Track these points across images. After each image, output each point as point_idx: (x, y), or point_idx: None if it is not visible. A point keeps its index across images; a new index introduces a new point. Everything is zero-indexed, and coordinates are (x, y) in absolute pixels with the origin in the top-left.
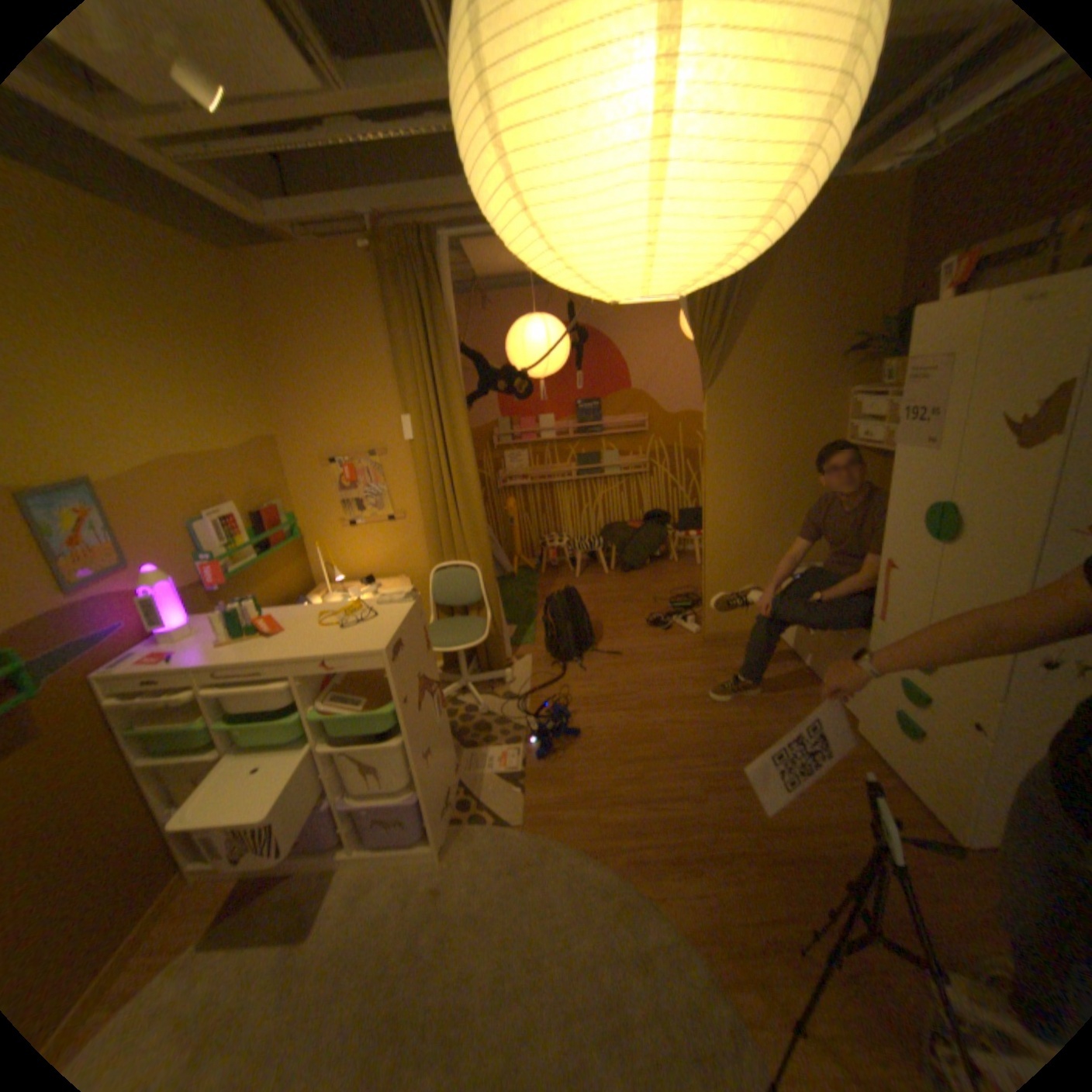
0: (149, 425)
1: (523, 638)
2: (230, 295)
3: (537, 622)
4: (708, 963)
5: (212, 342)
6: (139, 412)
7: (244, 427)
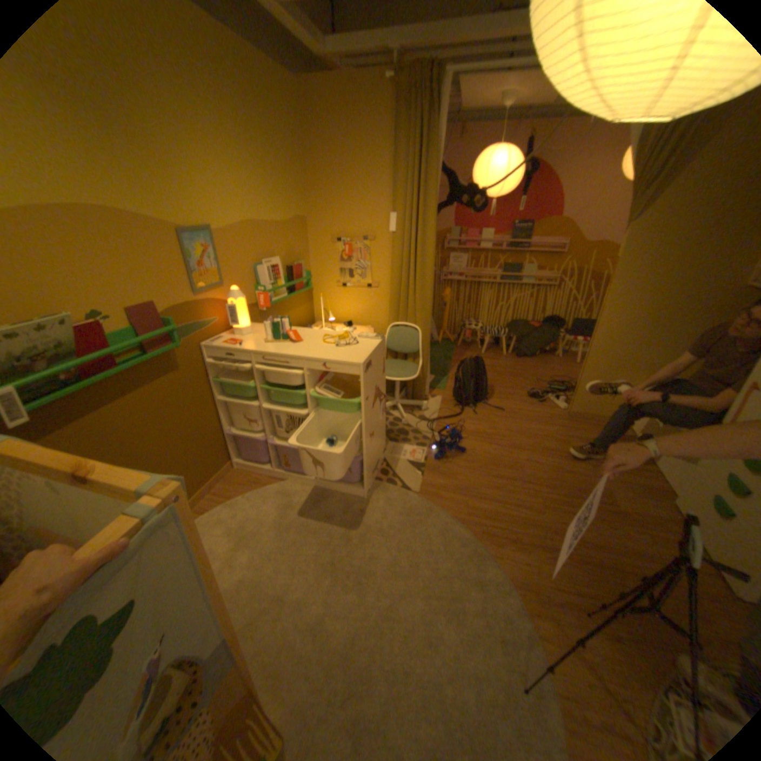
0: (241, 197)
1: (437, 385)
2: (294, 110)
3: (448, 377)
4: (522, 599)
5: (280, 144)
6: (237, 187)
7: (290, 207)
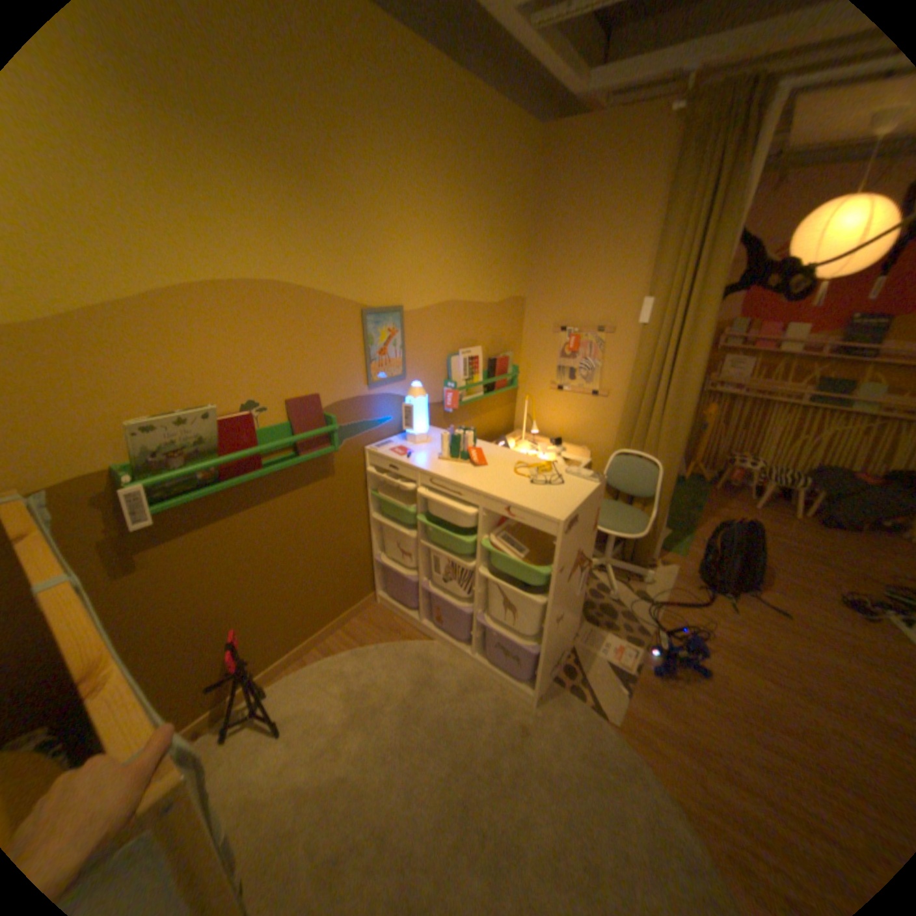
0: (447, 272)
1: (675, 546)
2: (534, 165)
3: (695, 536)
4: None
5: (508, 208)
6: (445, 260)
7: (507, 285)
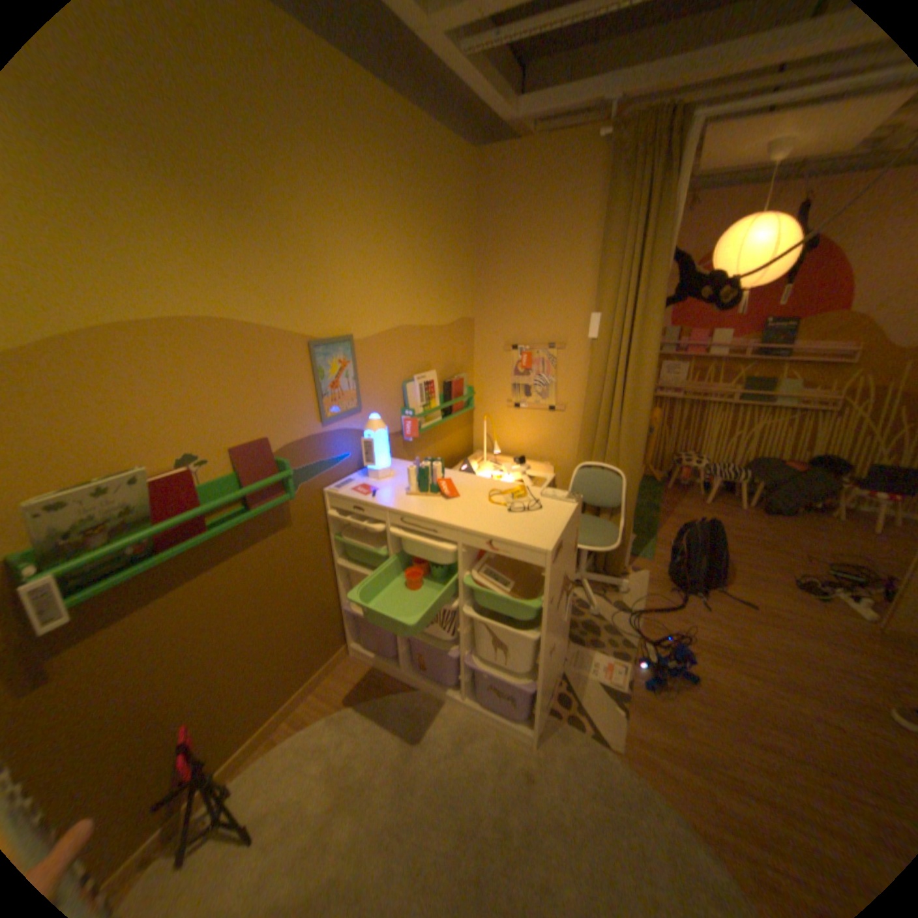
0: (396, 297)
1: (642, 551)
2: (471, 188)
3: (658, 538)
4: None
5: (450, 230)
6: (392, 285)
7: (455, 307)
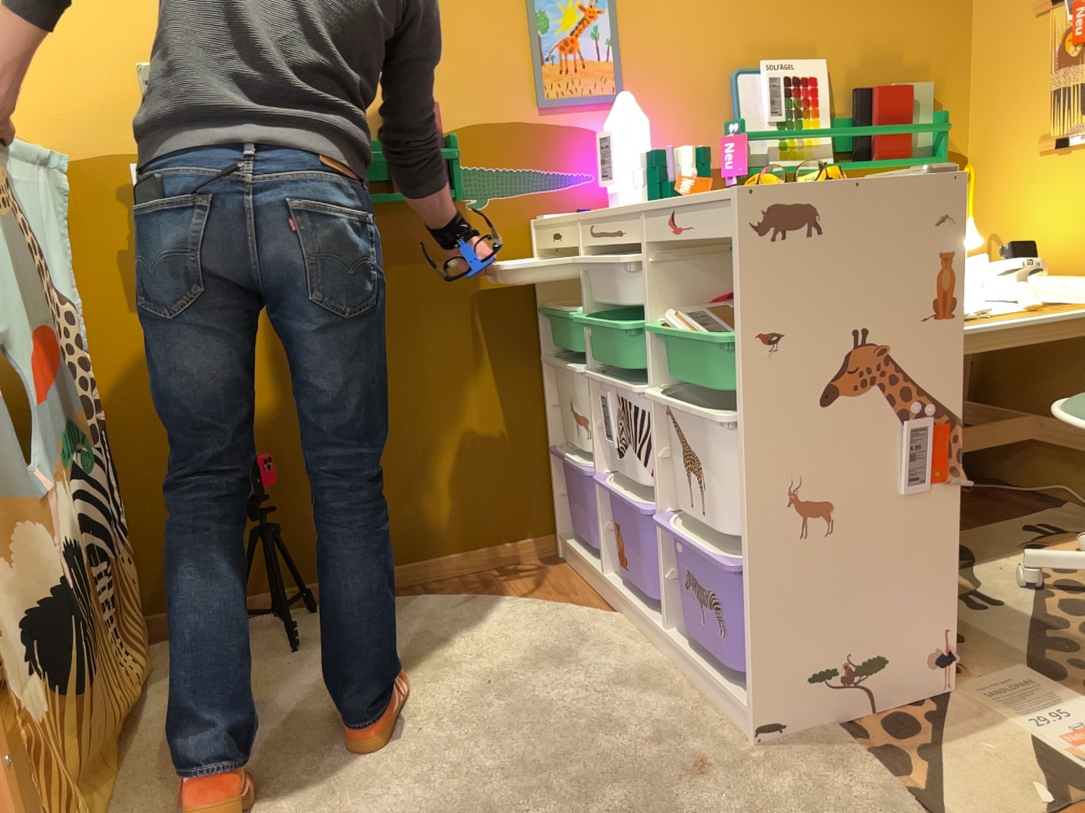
0: None
1: None
2: None
3: None
4: None
5: None
6: None
7: None
